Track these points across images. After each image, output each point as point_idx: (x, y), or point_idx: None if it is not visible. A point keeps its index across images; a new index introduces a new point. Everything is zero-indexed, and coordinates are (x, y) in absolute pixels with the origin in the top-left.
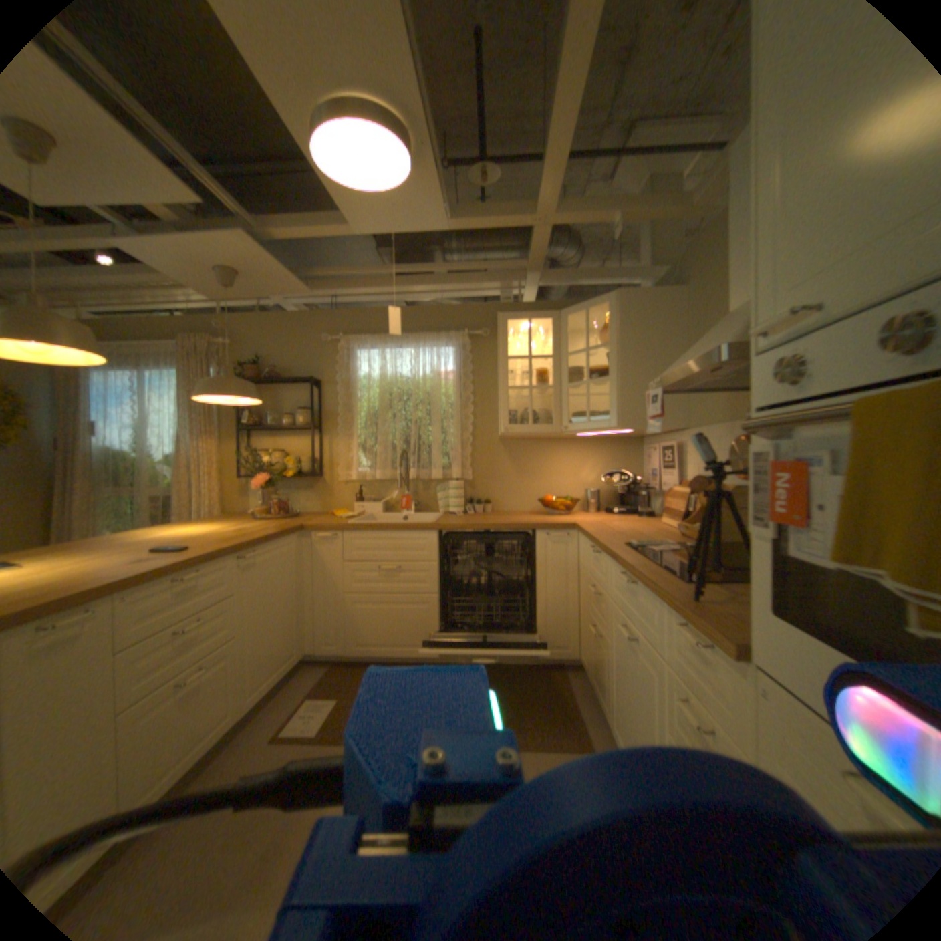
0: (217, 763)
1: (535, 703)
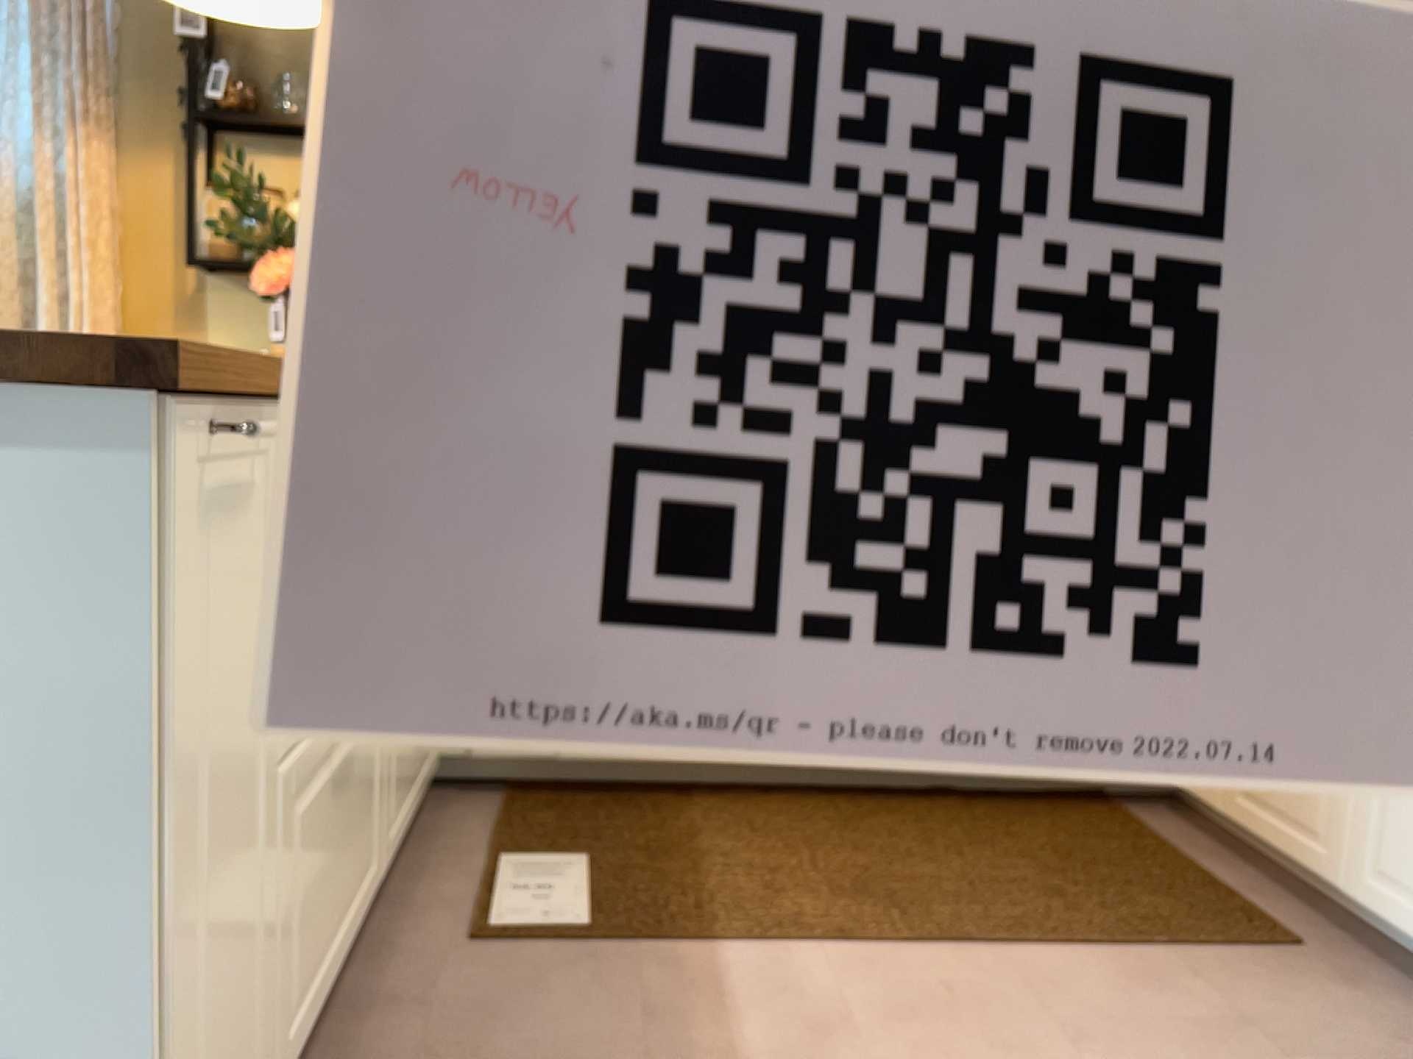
0: (356, 988)
1: (1098, 862)
